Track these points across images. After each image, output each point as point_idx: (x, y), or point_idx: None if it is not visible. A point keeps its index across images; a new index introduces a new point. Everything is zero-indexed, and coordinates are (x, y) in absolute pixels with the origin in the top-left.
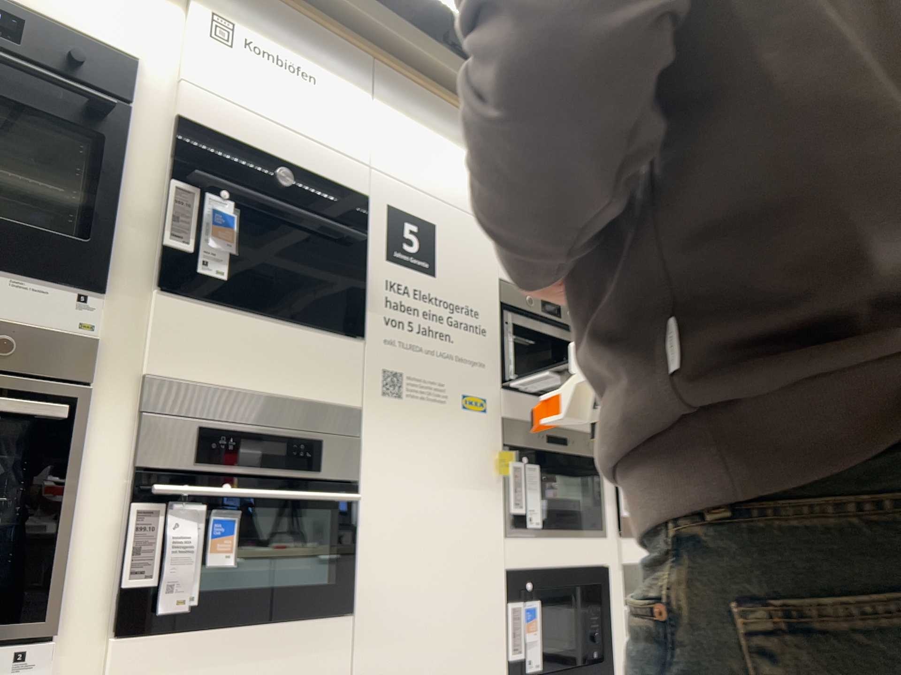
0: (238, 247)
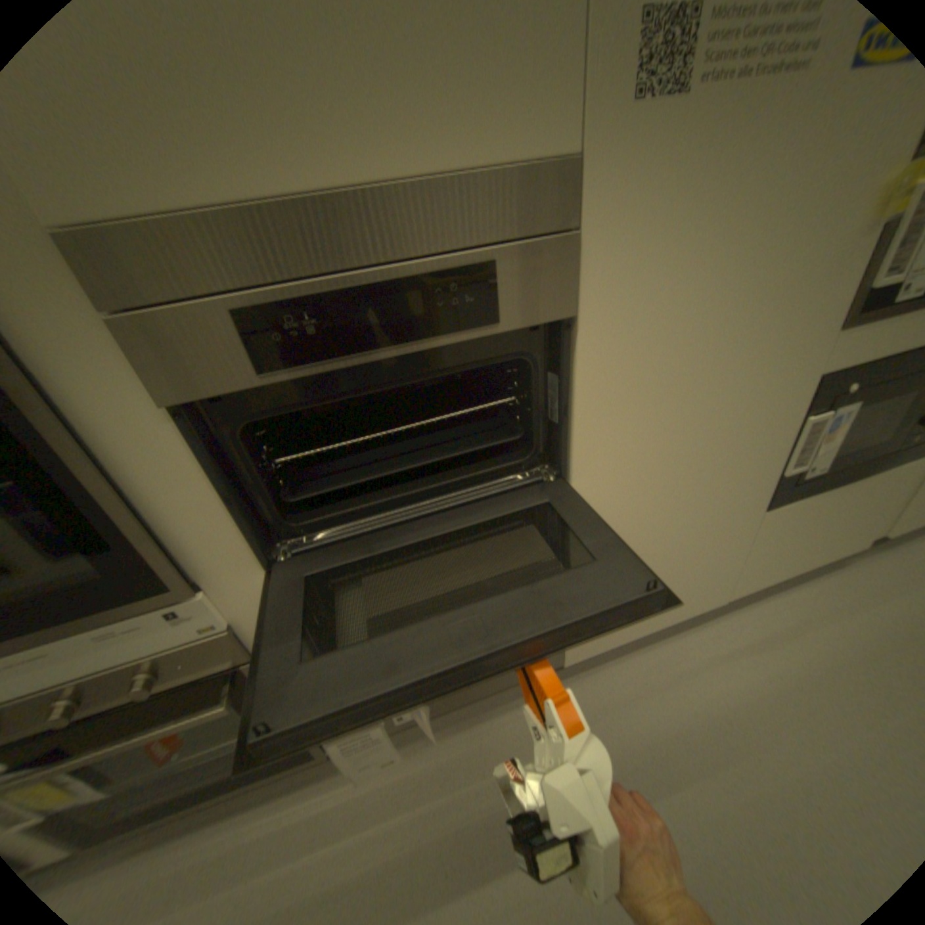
0: None
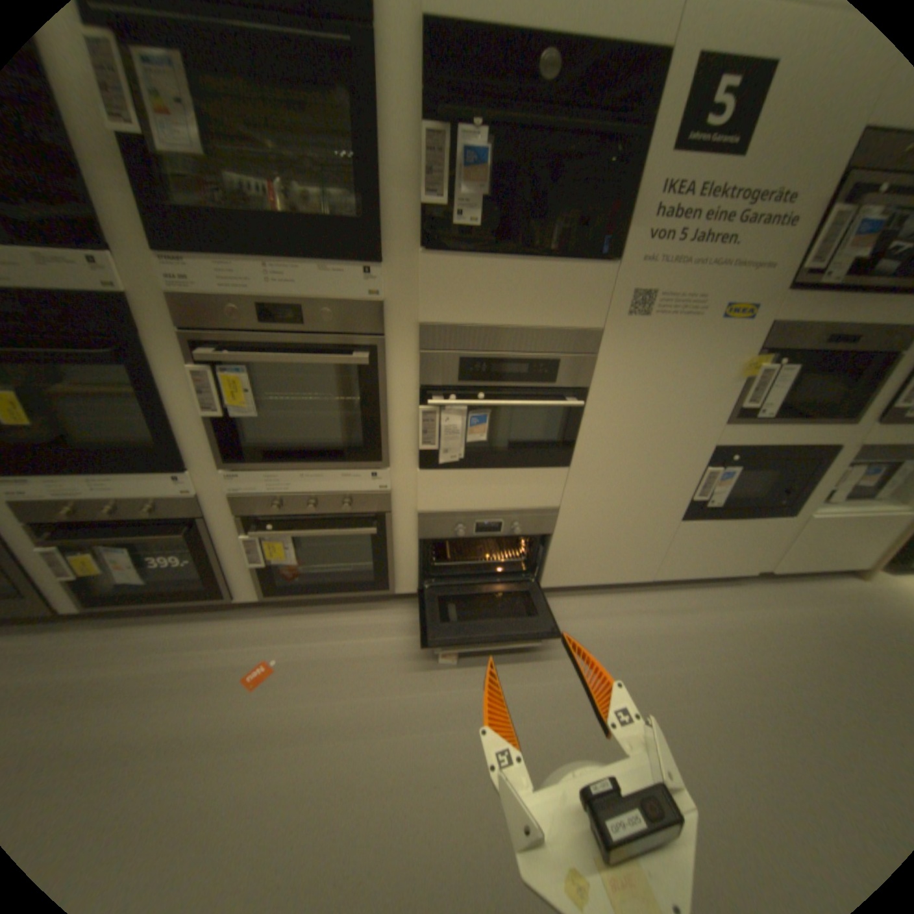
0: (491, 185)
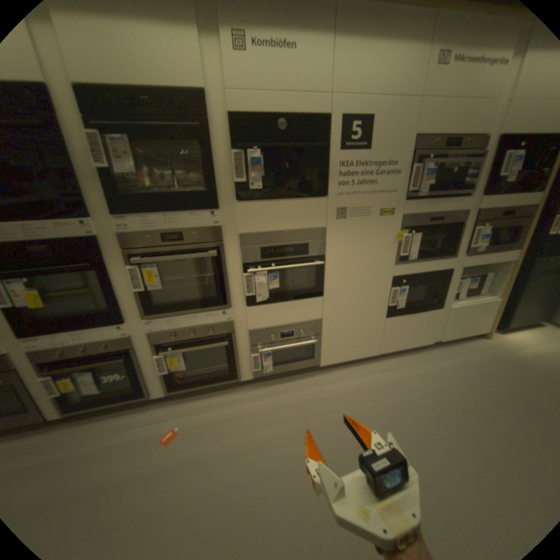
0: (264, 171)
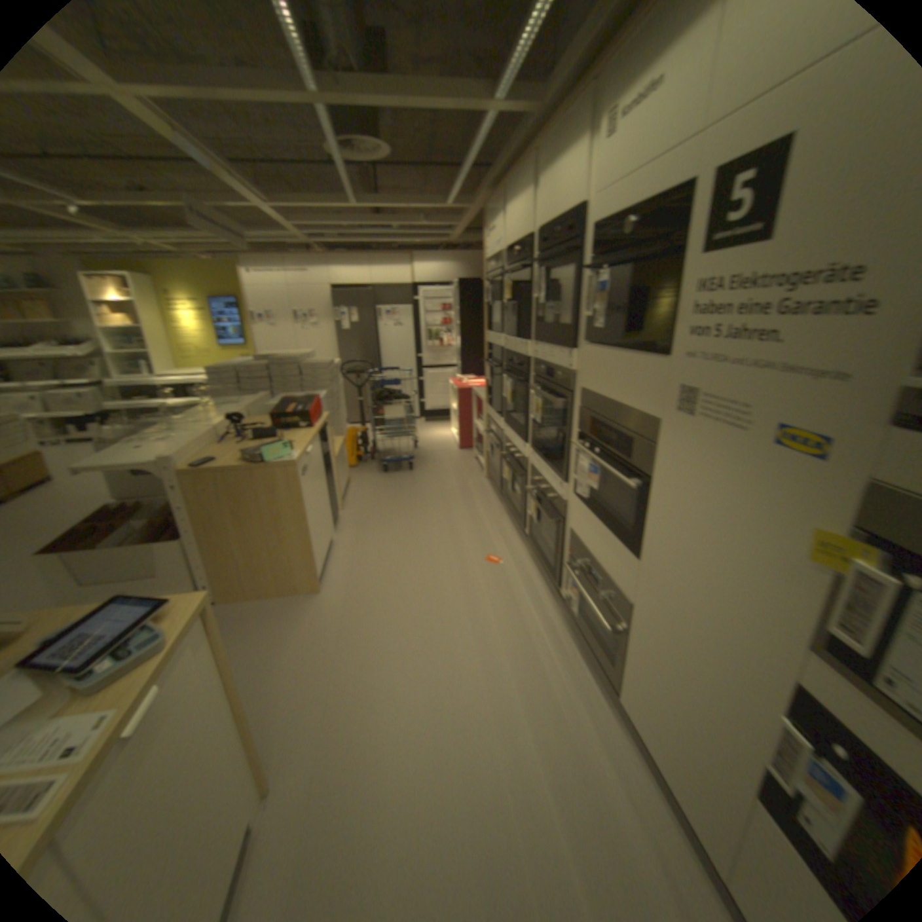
0: (607, 302)
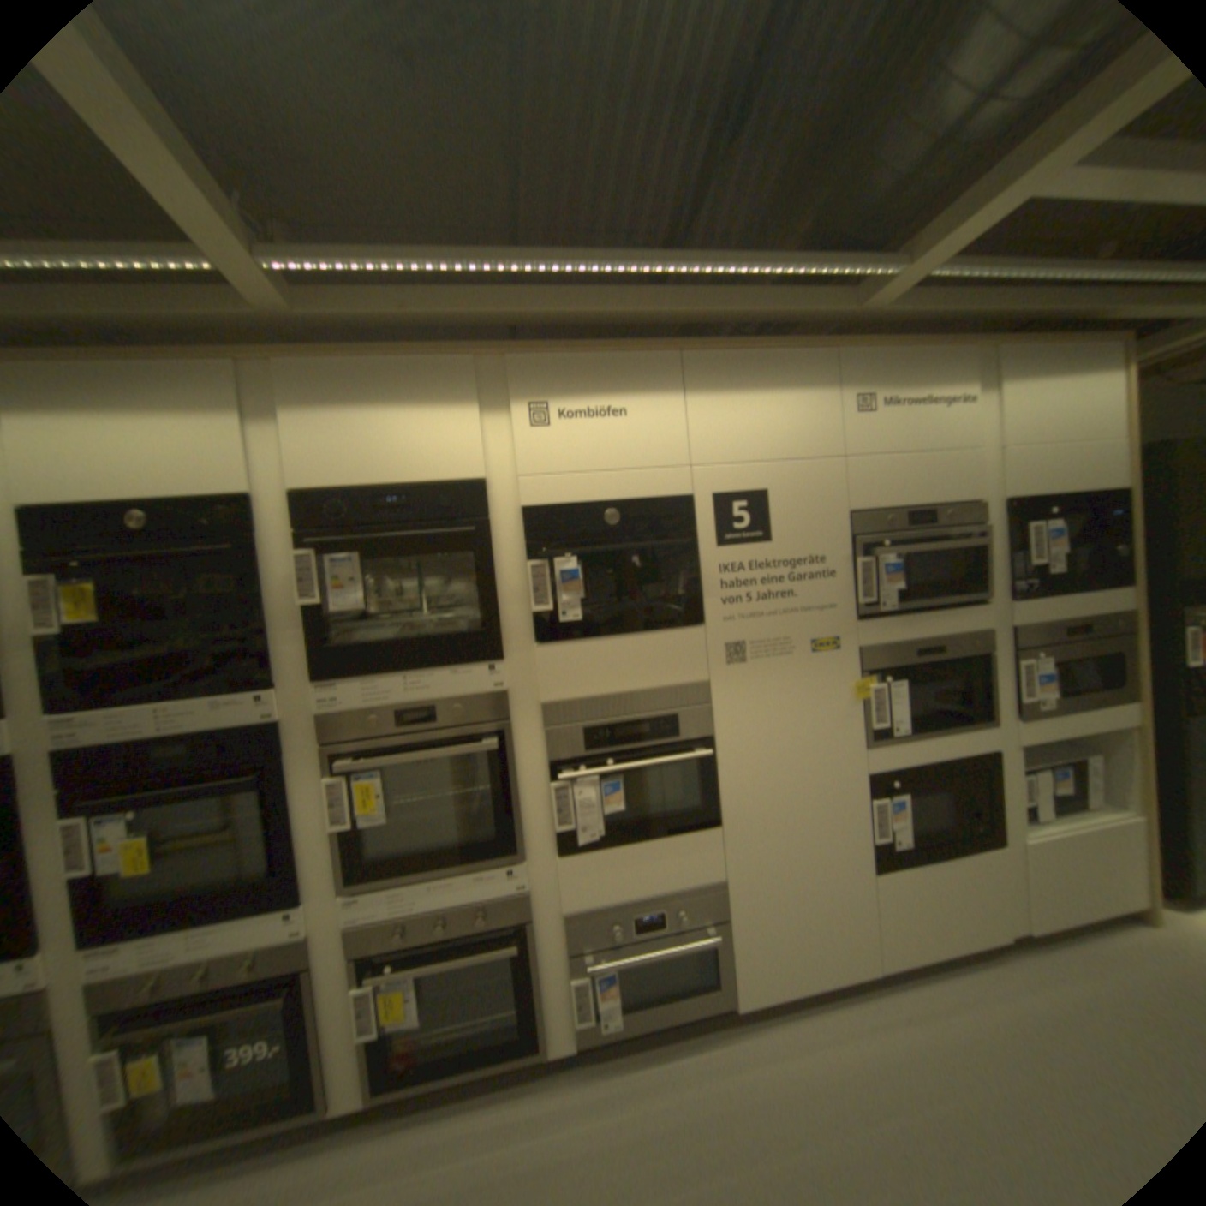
0: (585, 591)
